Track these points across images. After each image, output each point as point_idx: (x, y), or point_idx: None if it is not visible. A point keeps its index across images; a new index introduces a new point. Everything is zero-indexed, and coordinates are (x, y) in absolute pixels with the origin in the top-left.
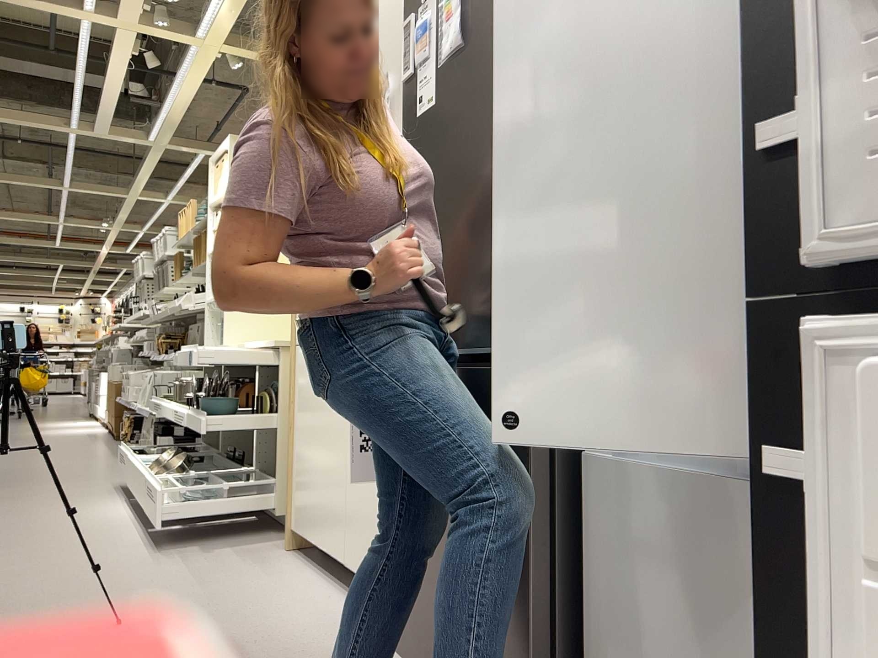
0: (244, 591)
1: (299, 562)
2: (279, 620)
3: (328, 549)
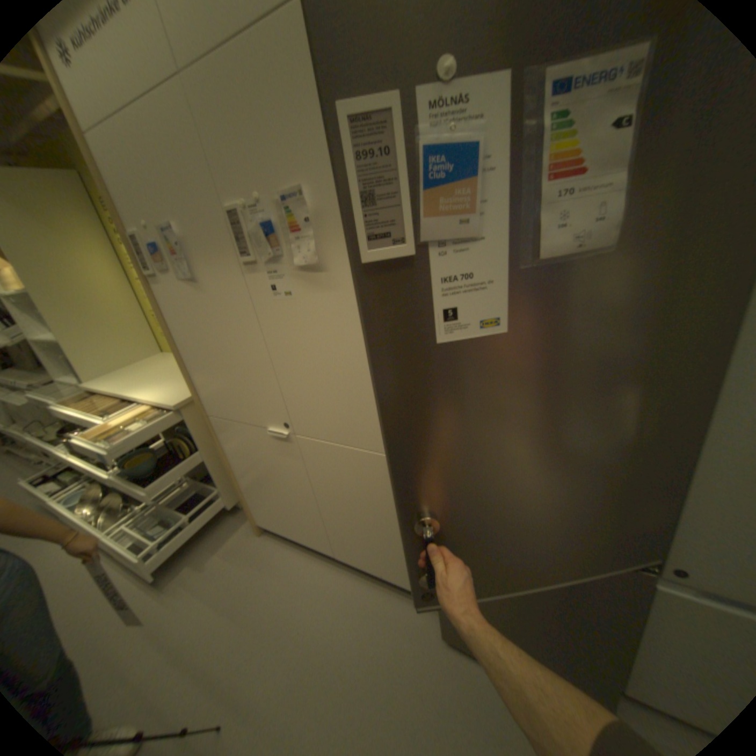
0: (273, 609)
1: (278, 546)
2: (326, 631)
3: (310, 545)
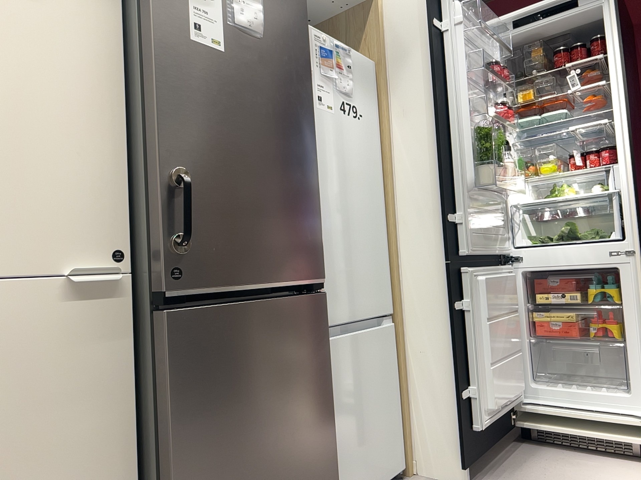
0: None
1: None
2: None
3: None
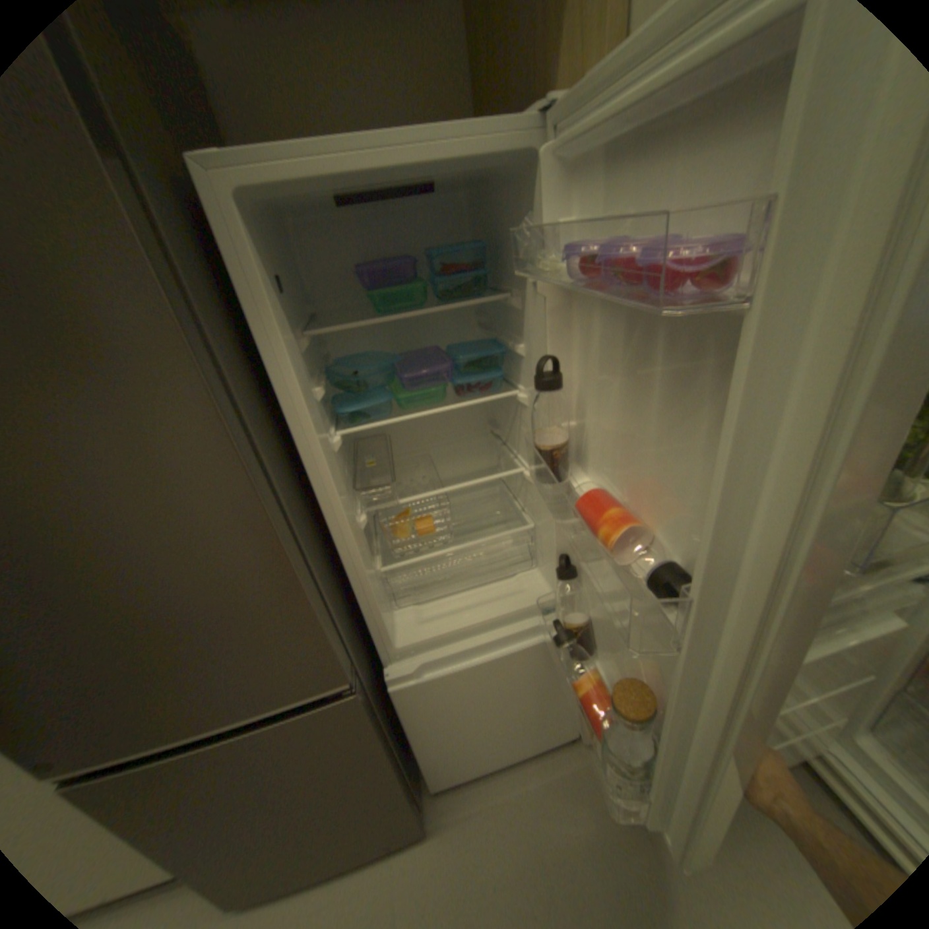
0: None
1: None
2: None
3: None
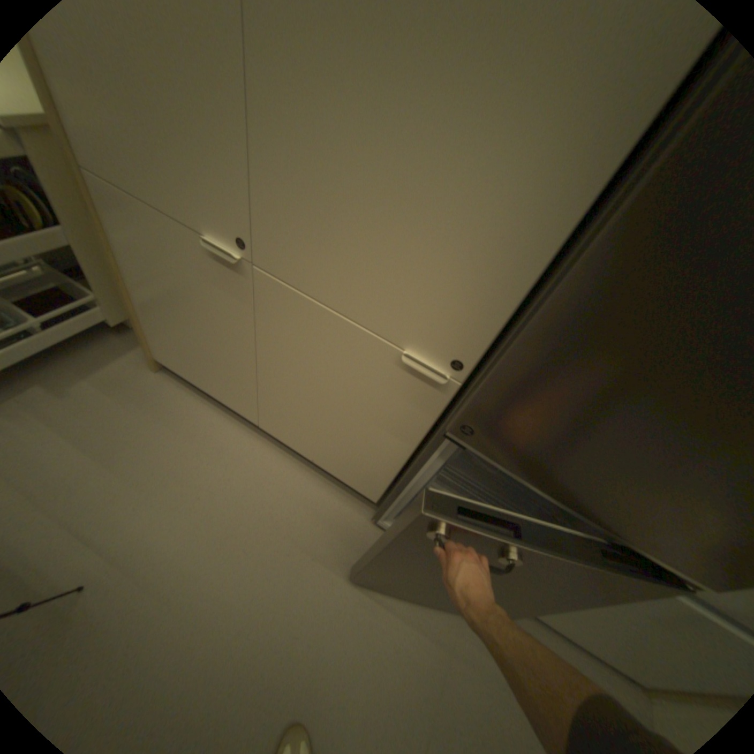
0: (168, 465)
1: (182, 392)
2: (236, 502)
3: (228, 404)
